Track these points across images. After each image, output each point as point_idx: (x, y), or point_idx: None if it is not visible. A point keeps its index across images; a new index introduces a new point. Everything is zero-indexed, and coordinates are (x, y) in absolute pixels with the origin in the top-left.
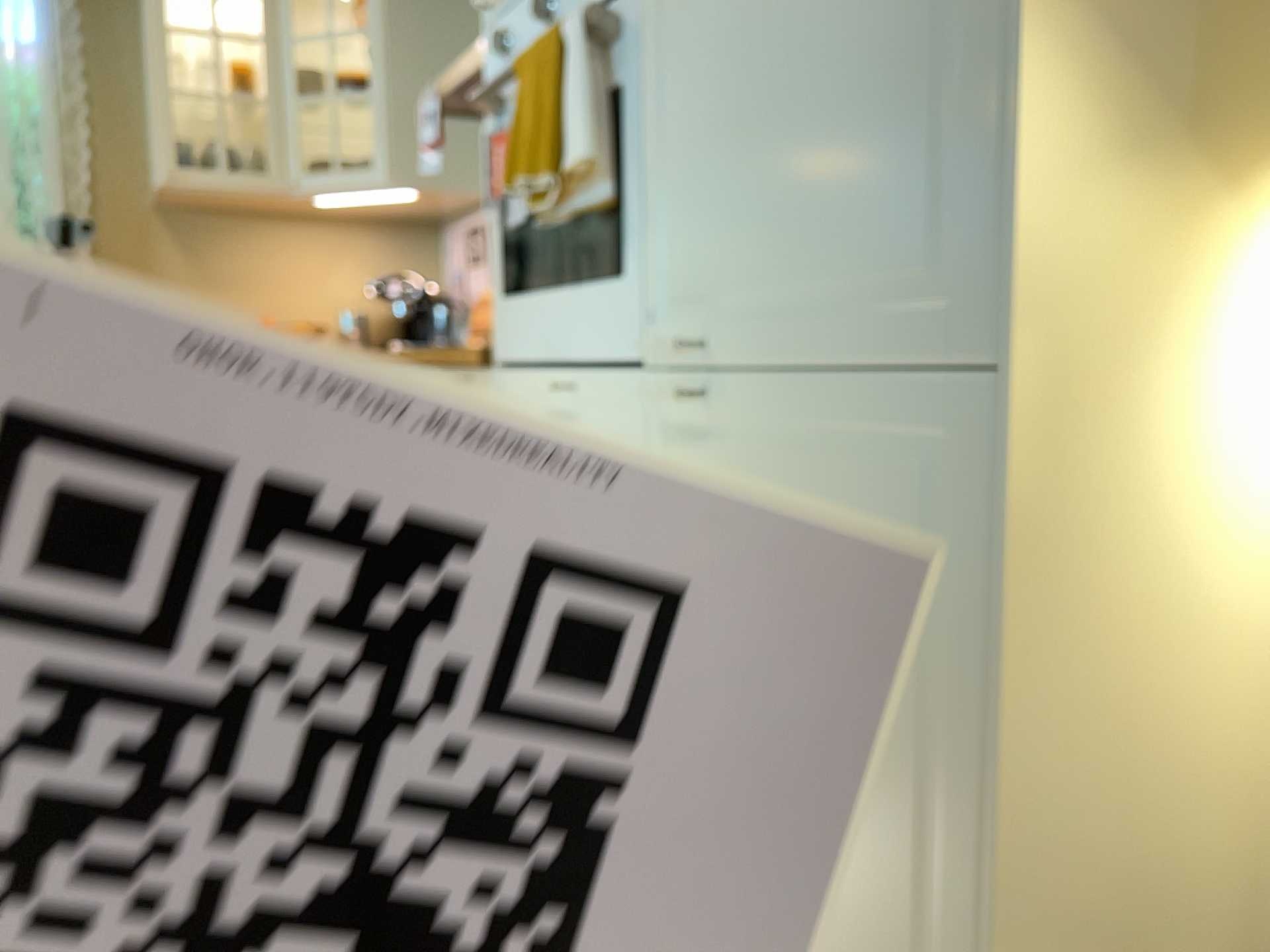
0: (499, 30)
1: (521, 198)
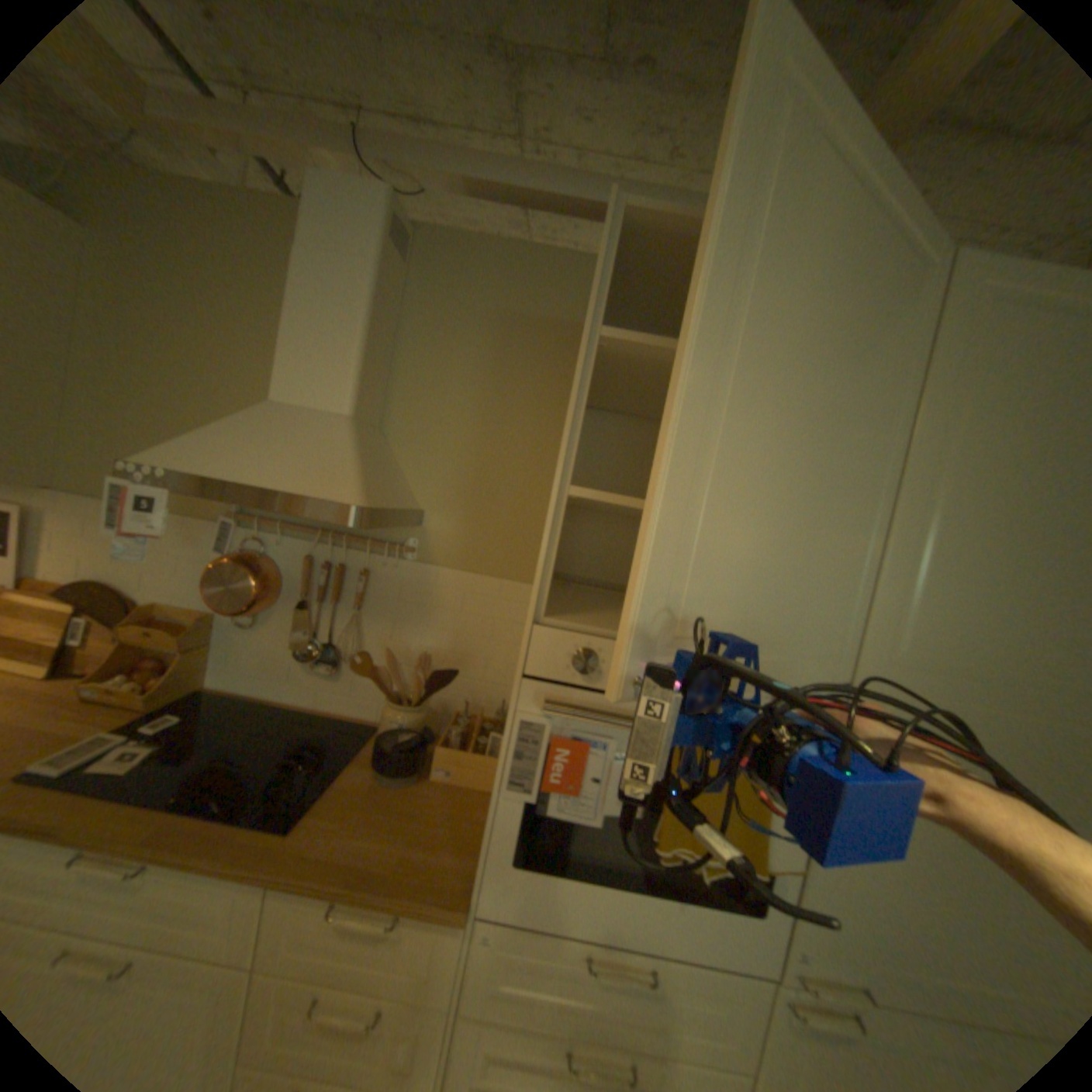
0: (591, 658)
1: (588, 805)
